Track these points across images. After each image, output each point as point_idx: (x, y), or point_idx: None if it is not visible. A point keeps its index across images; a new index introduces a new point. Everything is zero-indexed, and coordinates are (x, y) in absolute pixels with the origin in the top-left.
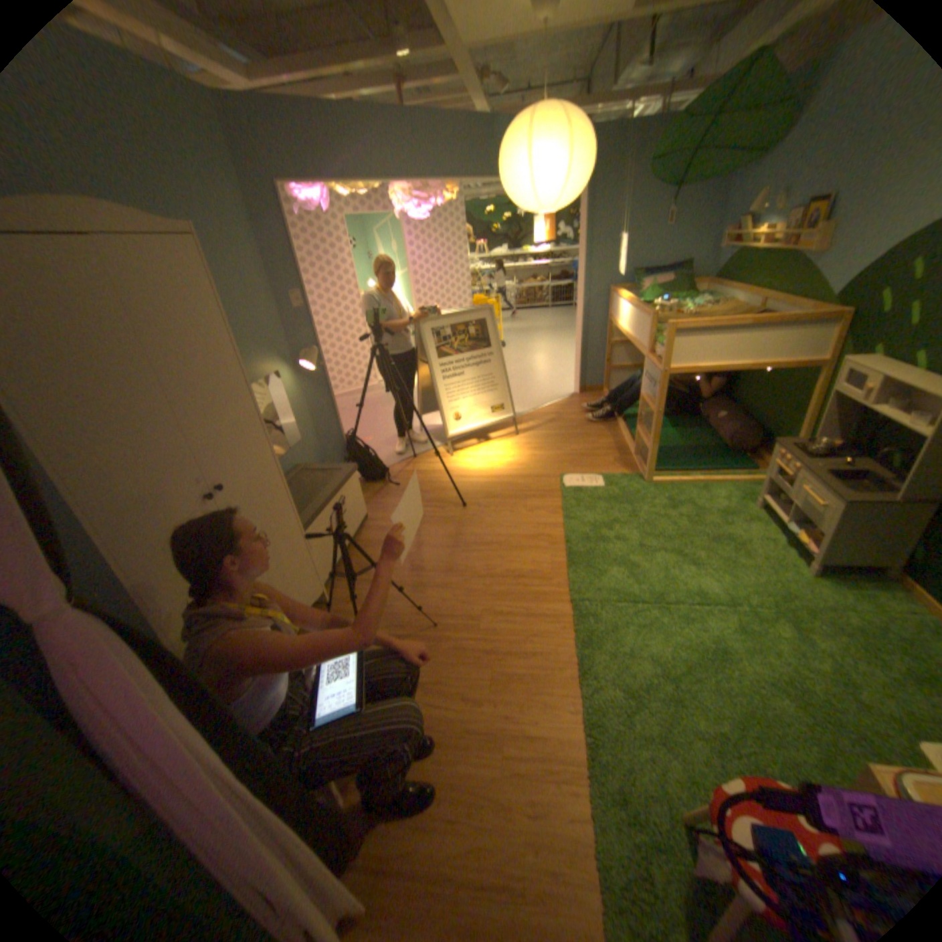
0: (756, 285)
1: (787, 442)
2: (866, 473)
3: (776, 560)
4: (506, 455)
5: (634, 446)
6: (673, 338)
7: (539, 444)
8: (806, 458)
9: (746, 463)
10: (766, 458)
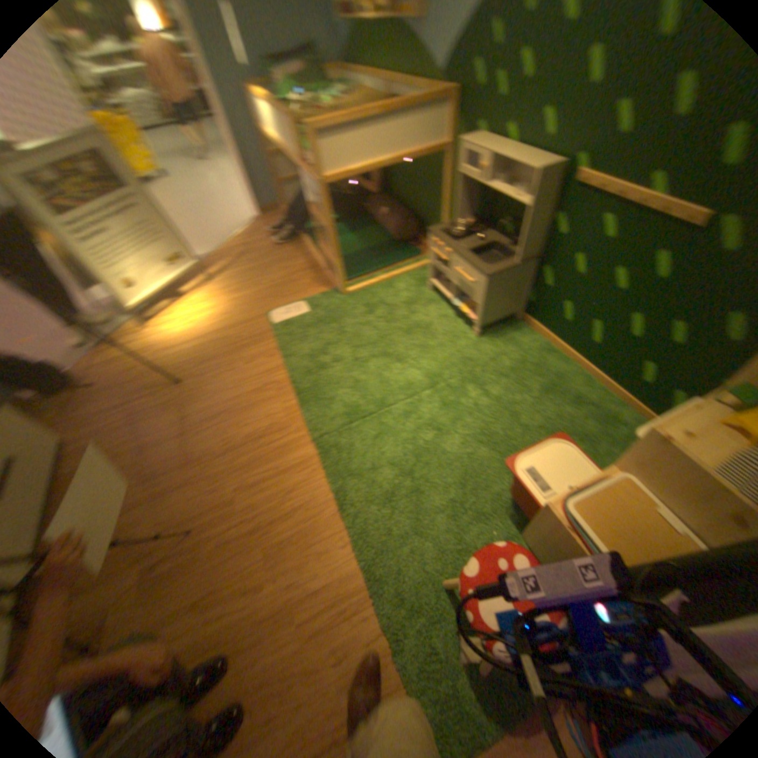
0: (375, 67)
1: (435, 229)
2: (492, 244)
3: (450, 332)
4: (204, 307)
5: (322, 261)
6: (315, 141)
7: (234, 285)
8: (451, 242)
9: (411, 251)
10: (423, 243)
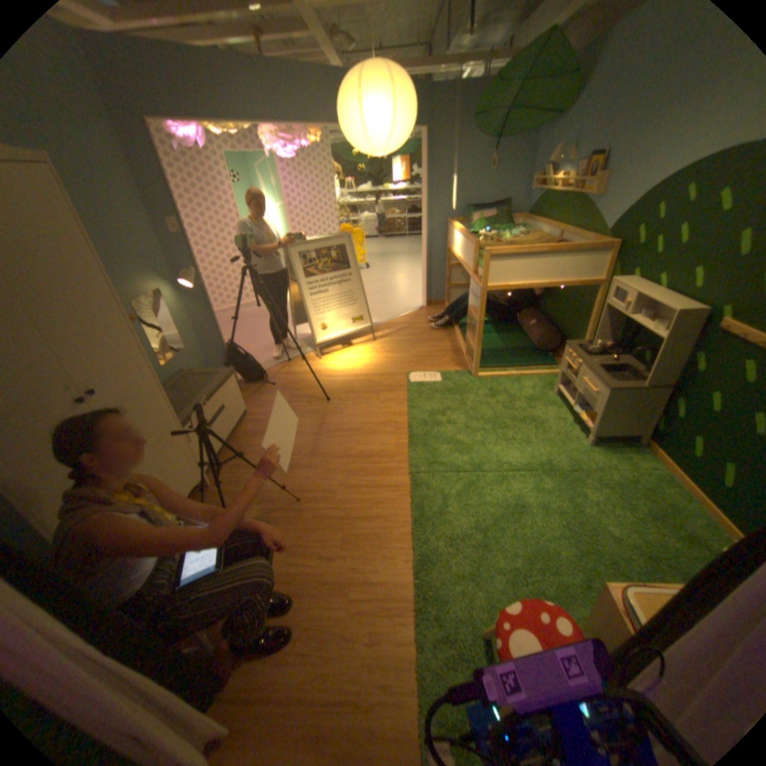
0: (556, 221)
1: (574, 343)
2: (626, 366)
3: (564, 434)
4: (365, 358)
5: (465, 349)
6: (489, 262)
7: (392, 348)
8: (585, 356)
9: (548, 360)
10: (562, 356)
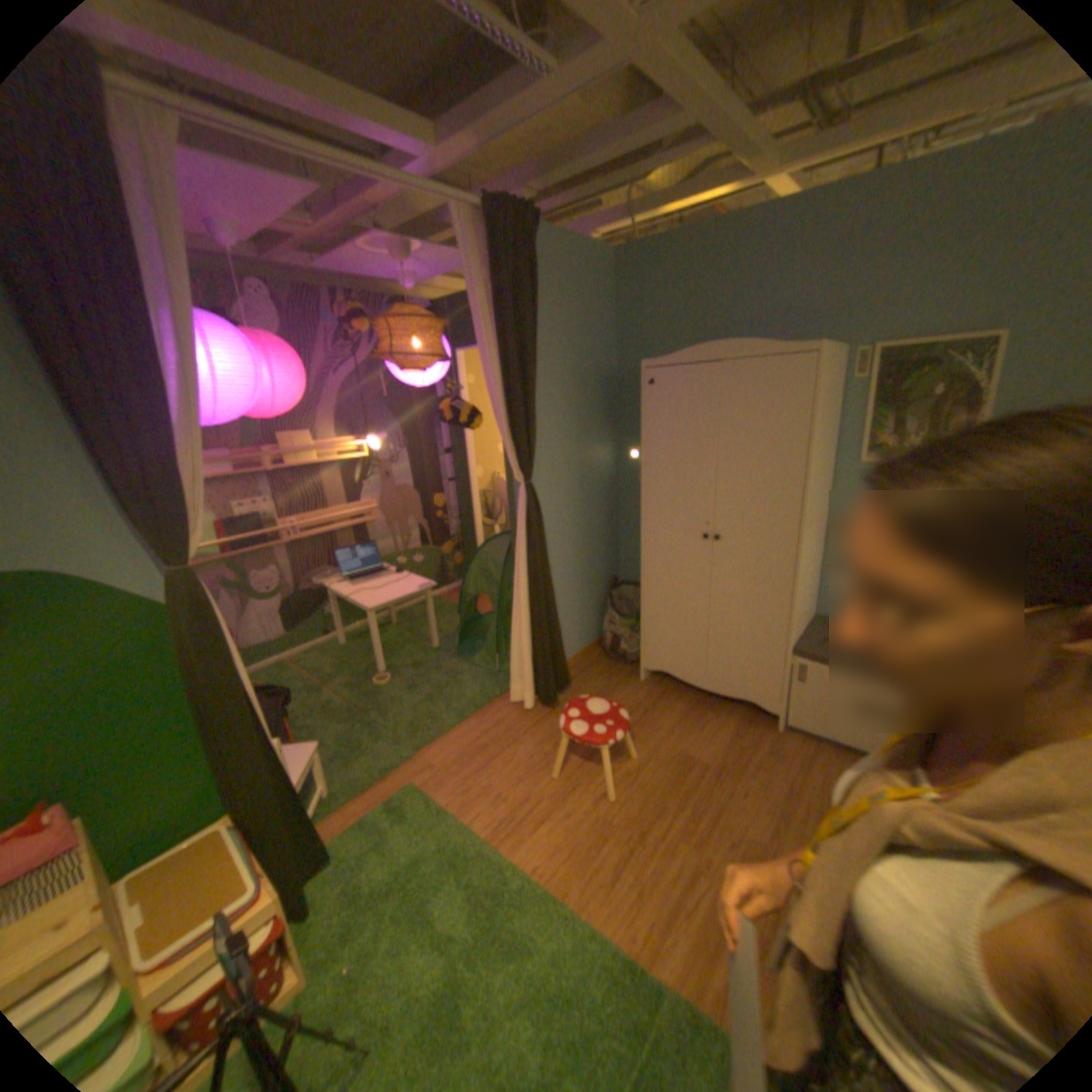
0: None
1: None
2: None
3: None
4: None
5: None
6: None
7: None
8: None
9: None
10: None
